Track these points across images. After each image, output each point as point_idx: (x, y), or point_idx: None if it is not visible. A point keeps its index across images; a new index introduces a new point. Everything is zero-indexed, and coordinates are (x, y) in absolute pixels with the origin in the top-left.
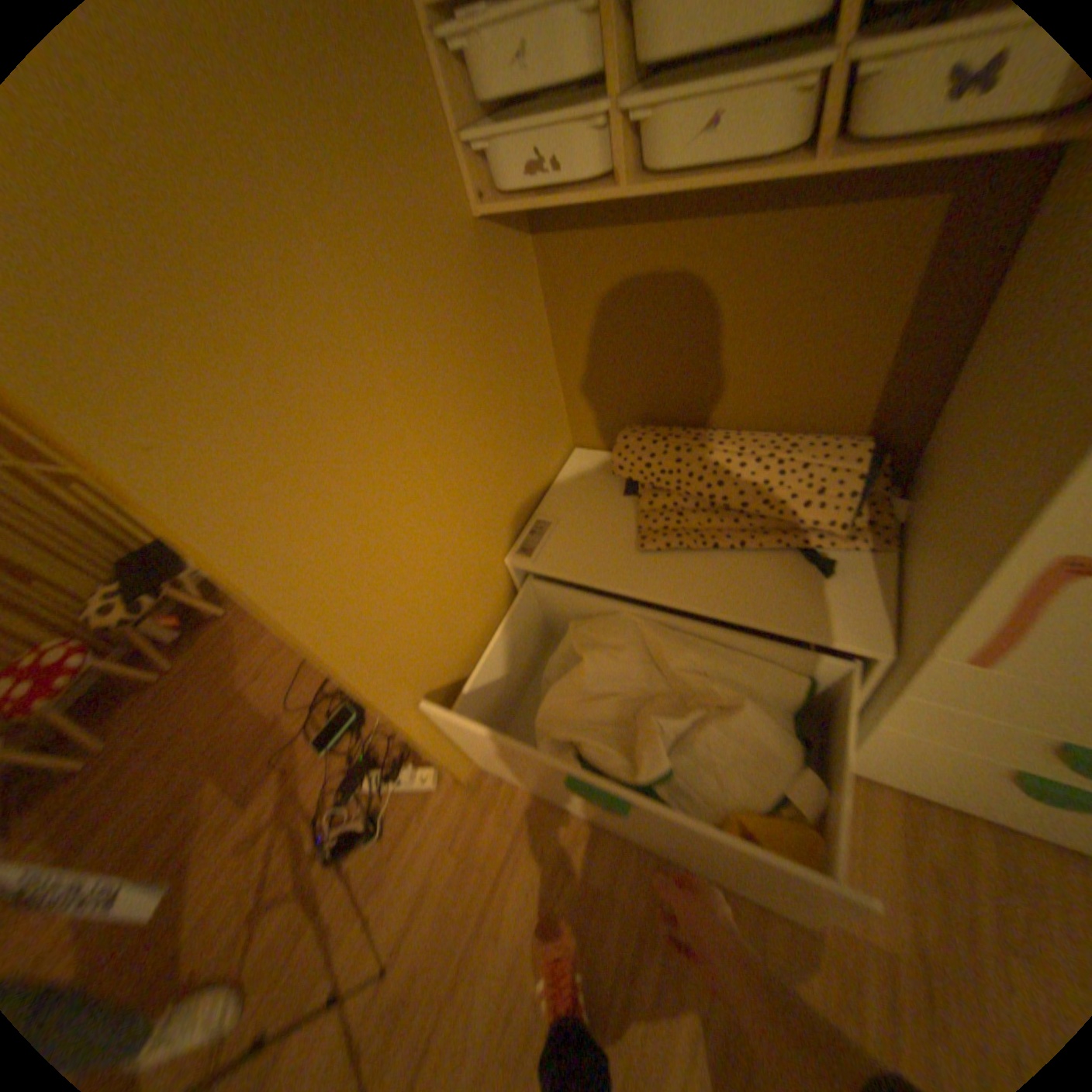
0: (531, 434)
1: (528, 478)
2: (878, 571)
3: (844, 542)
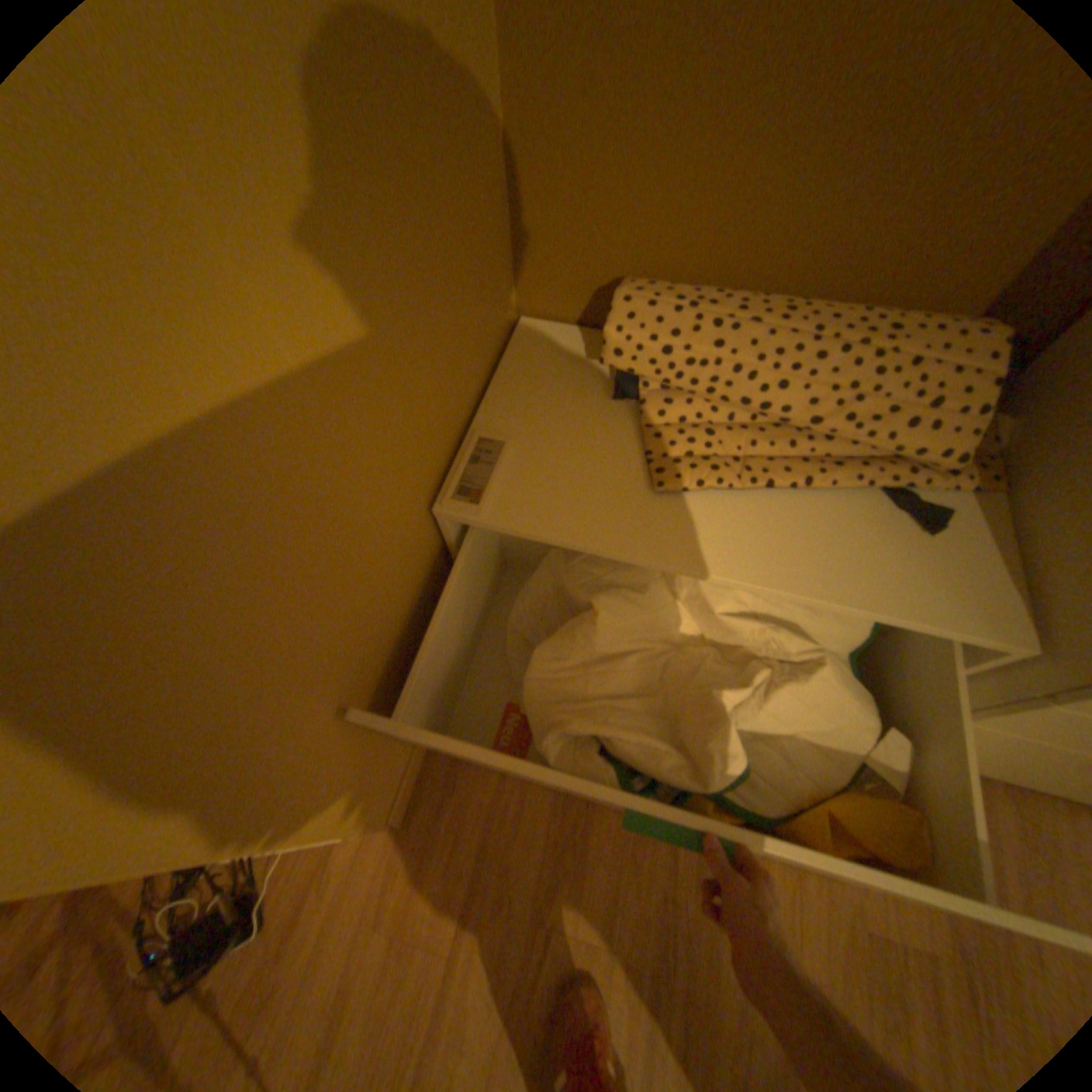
0: (468, 280)
1: (462, 363)
2: (992, 520)
3: (943, 478)
